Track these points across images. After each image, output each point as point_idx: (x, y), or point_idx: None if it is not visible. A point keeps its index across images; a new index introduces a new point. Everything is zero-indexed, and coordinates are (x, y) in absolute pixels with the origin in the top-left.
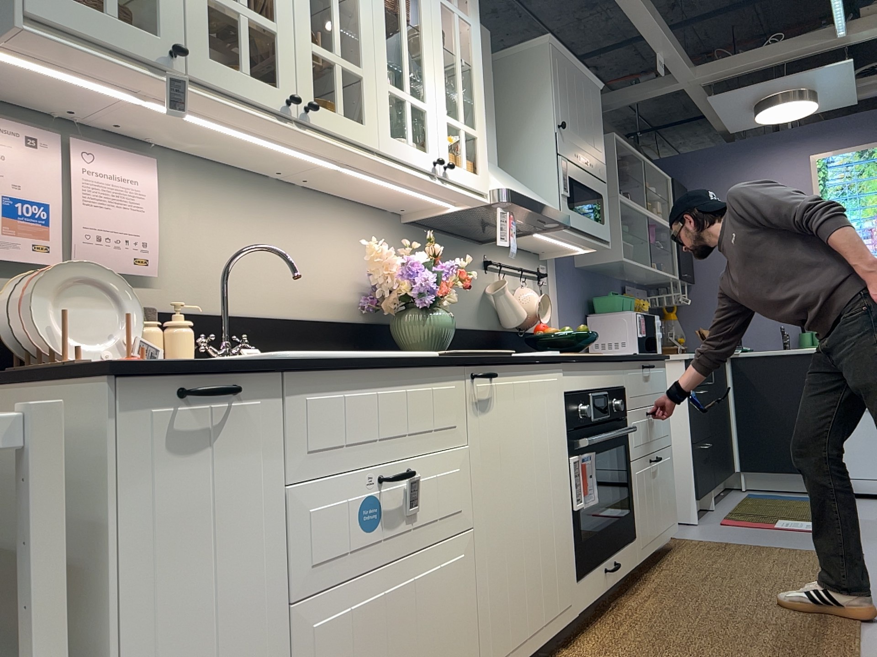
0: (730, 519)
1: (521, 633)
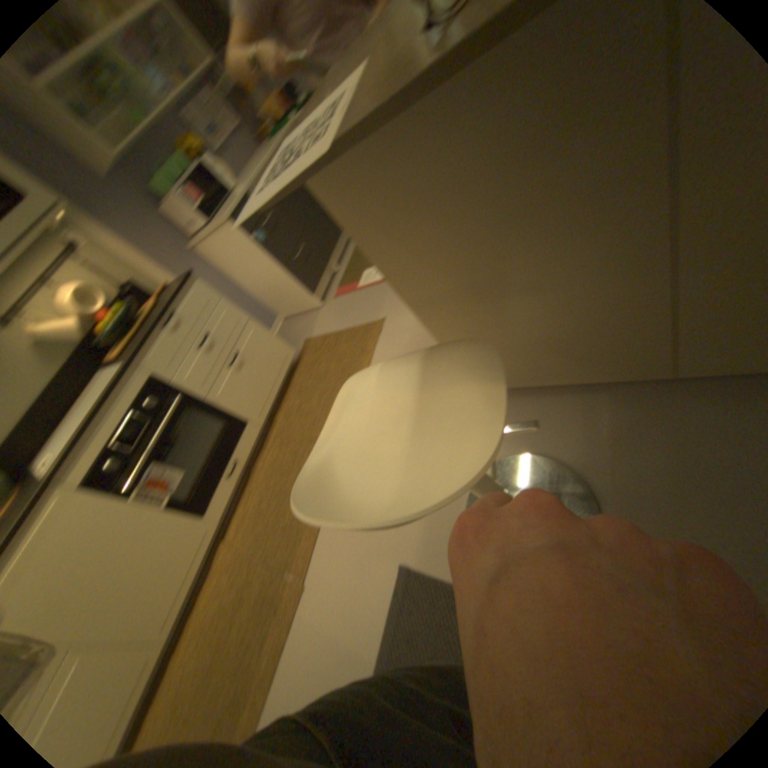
0: (339, 287)
1: (170, 601)
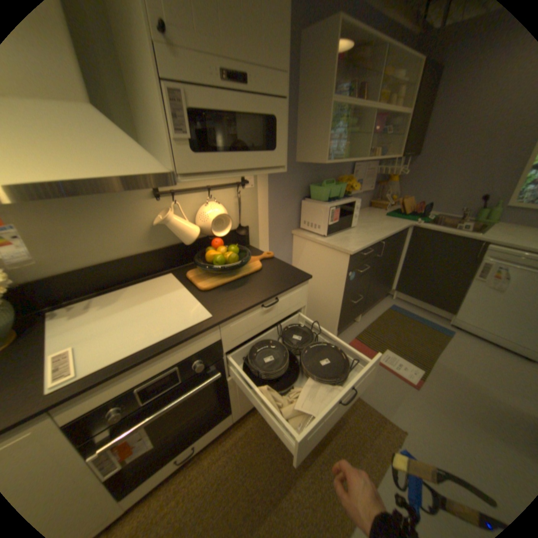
0: (358, 340)
1: None
